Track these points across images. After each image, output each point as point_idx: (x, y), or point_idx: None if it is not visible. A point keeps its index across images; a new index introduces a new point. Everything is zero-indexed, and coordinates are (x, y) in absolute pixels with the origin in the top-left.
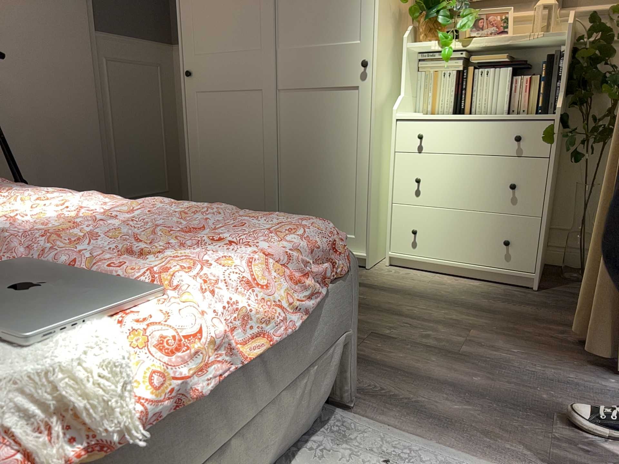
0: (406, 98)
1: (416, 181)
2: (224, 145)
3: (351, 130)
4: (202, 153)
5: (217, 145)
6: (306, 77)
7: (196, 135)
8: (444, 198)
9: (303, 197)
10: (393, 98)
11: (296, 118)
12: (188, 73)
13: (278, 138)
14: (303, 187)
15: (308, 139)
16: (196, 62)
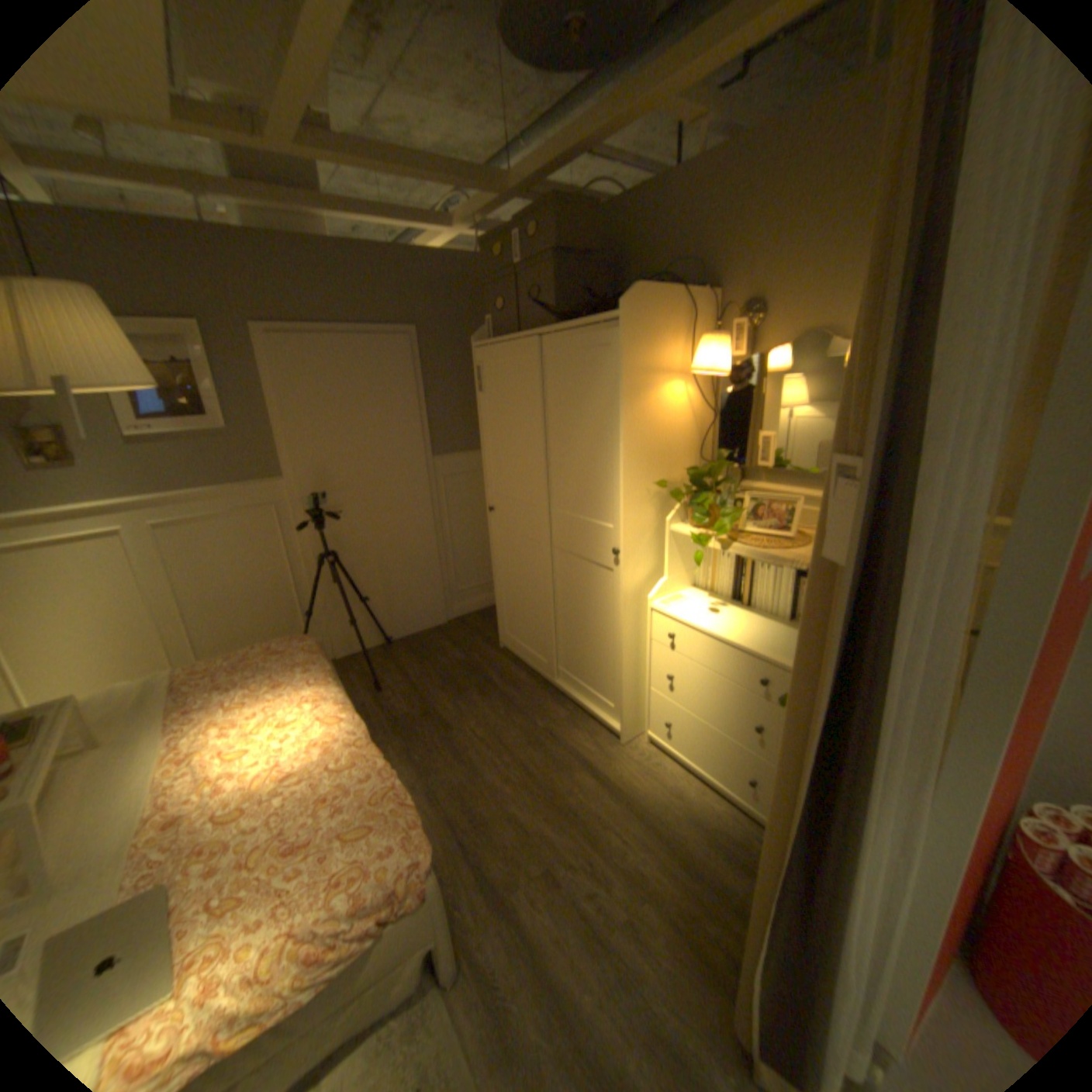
0: (672, 581)
1: (668, 680)
2: (517, 580)
3: (609, 609)
4: (504, 580)
5: (513, 578)
6: (573, 545)
7: (499, 563)
8: (694, 707)
9: (575, 651)
10: (661, 576)
11: (567, 579)
12: (490, 511)
13: (554, 591)
14: (575, 643)
15: (577, 601)
16: (496, 502)
